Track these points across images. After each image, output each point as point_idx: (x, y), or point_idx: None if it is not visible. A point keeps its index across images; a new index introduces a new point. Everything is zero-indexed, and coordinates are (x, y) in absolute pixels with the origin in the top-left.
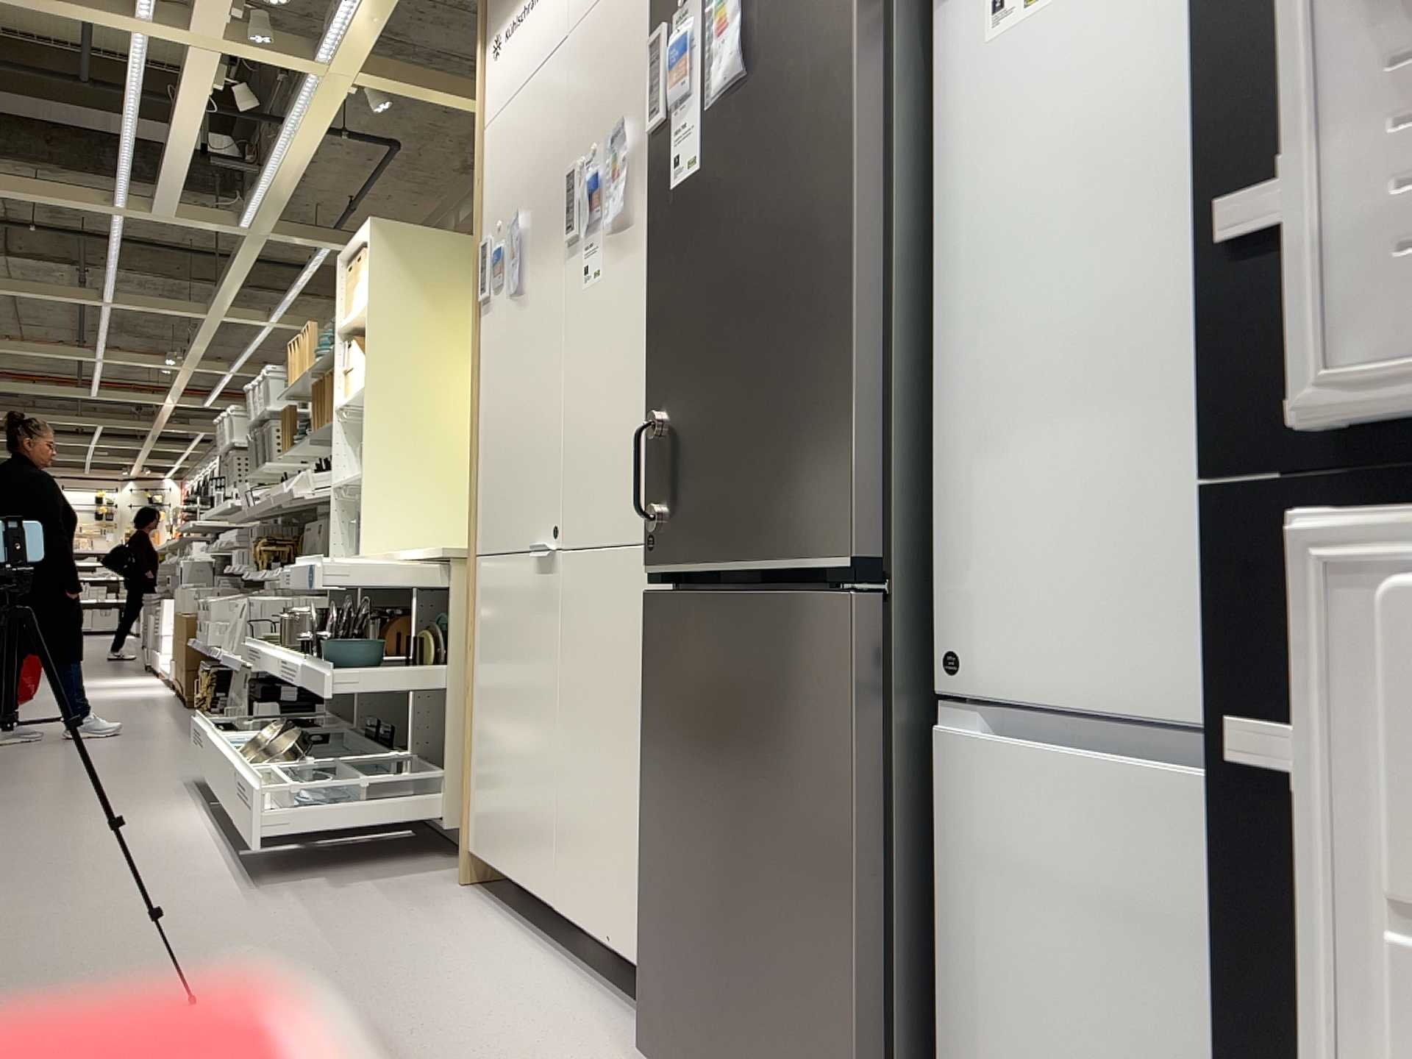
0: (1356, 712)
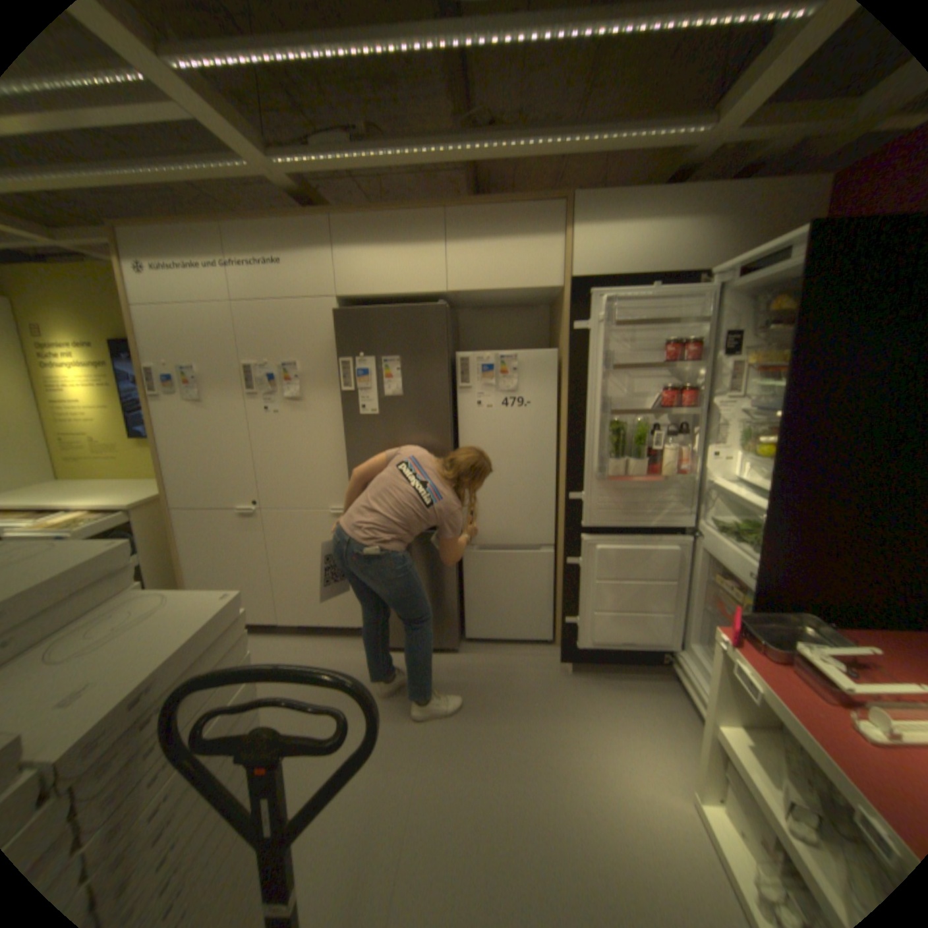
0: (584, 556)
